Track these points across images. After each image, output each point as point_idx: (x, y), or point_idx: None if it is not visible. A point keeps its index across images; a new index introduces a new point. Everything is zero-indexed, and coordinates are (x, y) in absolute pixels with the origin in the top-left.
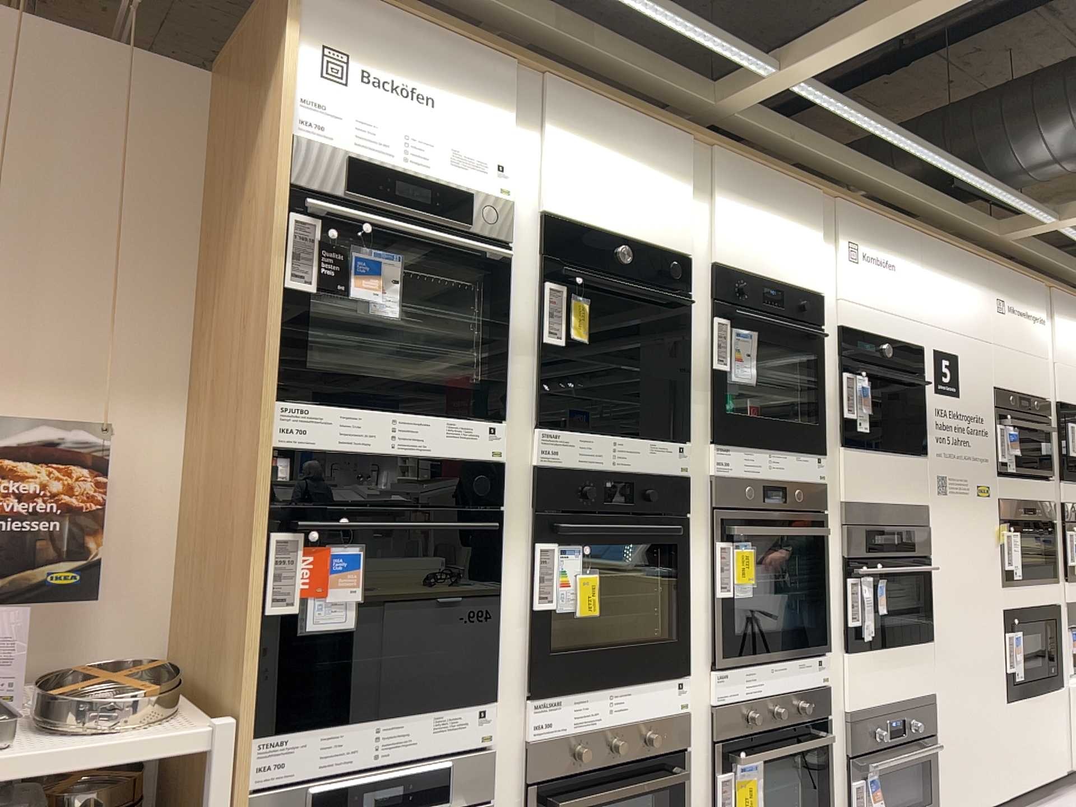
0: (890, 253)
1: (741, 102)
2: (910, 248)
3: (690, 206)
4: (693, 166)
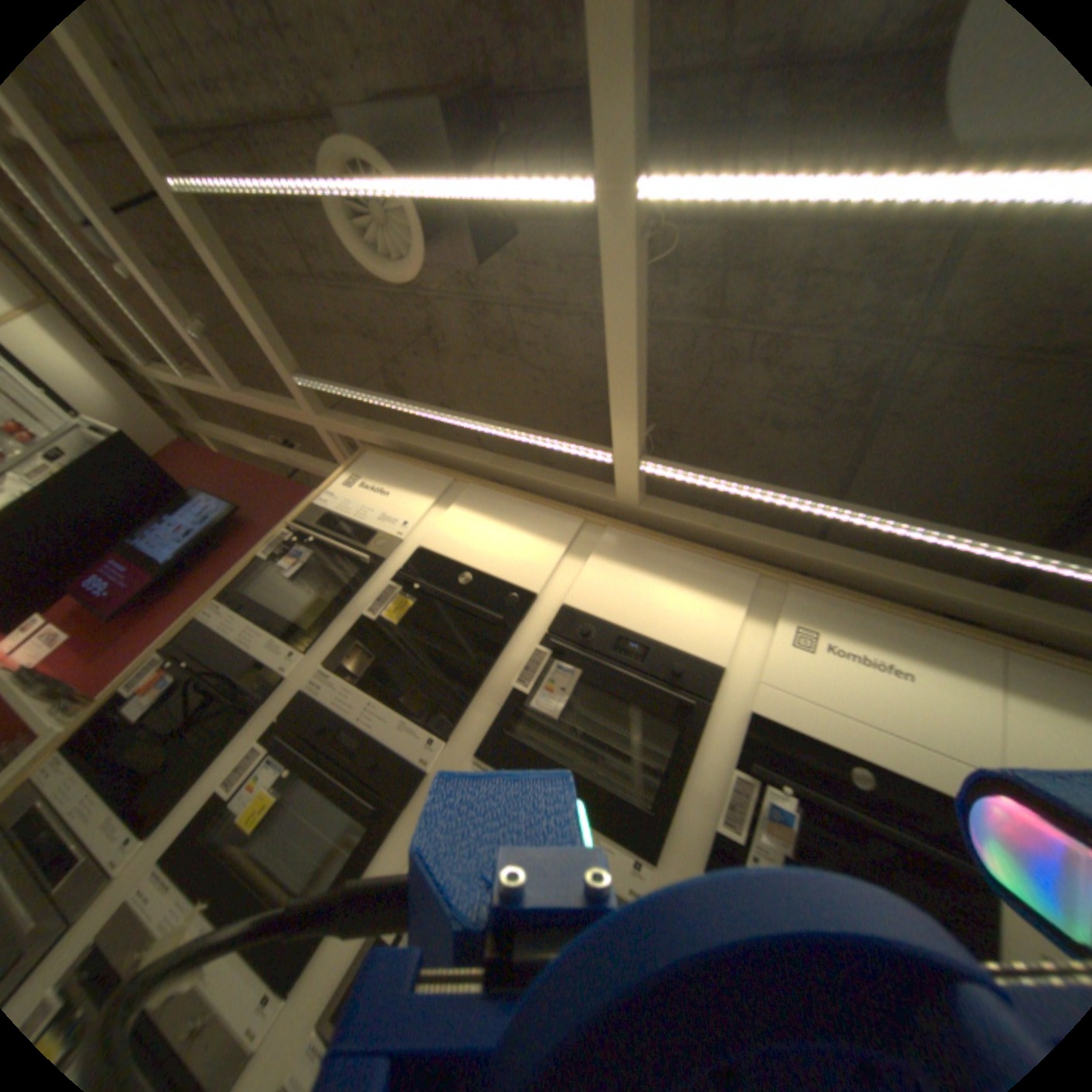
0: (907, 654)
1: (619, 489)
2: (972, 661)
3: (553, 560)
4: (577, 538)
